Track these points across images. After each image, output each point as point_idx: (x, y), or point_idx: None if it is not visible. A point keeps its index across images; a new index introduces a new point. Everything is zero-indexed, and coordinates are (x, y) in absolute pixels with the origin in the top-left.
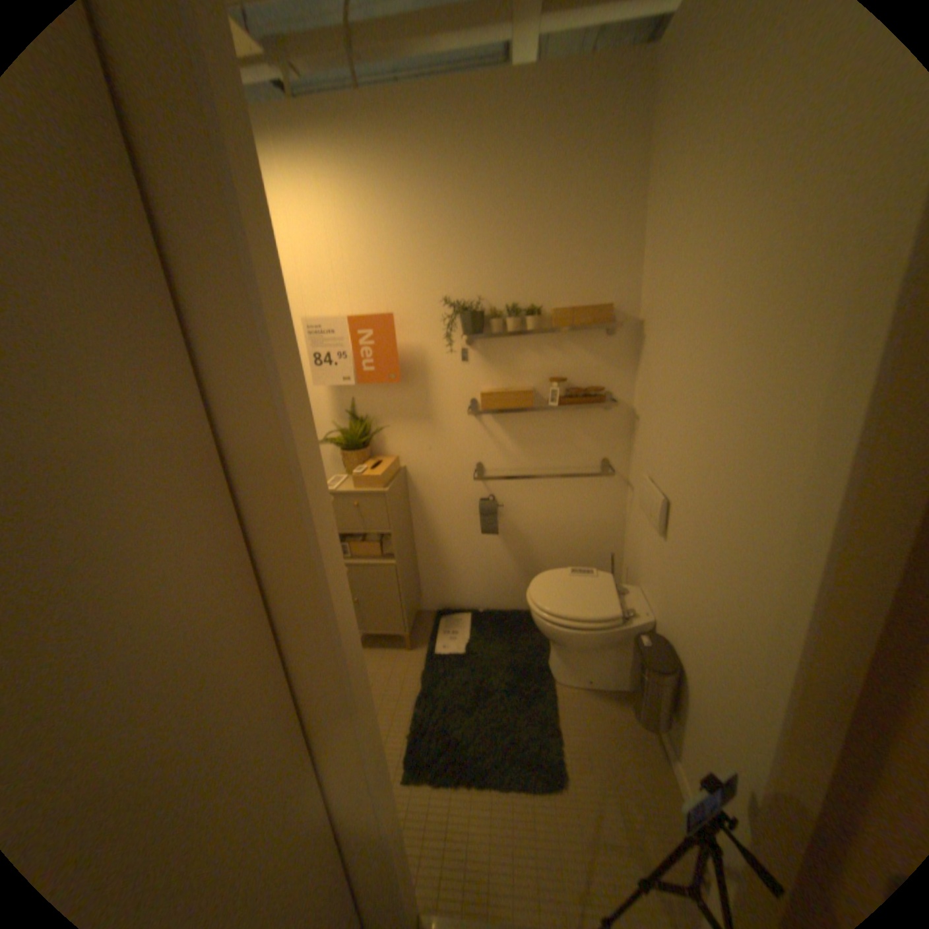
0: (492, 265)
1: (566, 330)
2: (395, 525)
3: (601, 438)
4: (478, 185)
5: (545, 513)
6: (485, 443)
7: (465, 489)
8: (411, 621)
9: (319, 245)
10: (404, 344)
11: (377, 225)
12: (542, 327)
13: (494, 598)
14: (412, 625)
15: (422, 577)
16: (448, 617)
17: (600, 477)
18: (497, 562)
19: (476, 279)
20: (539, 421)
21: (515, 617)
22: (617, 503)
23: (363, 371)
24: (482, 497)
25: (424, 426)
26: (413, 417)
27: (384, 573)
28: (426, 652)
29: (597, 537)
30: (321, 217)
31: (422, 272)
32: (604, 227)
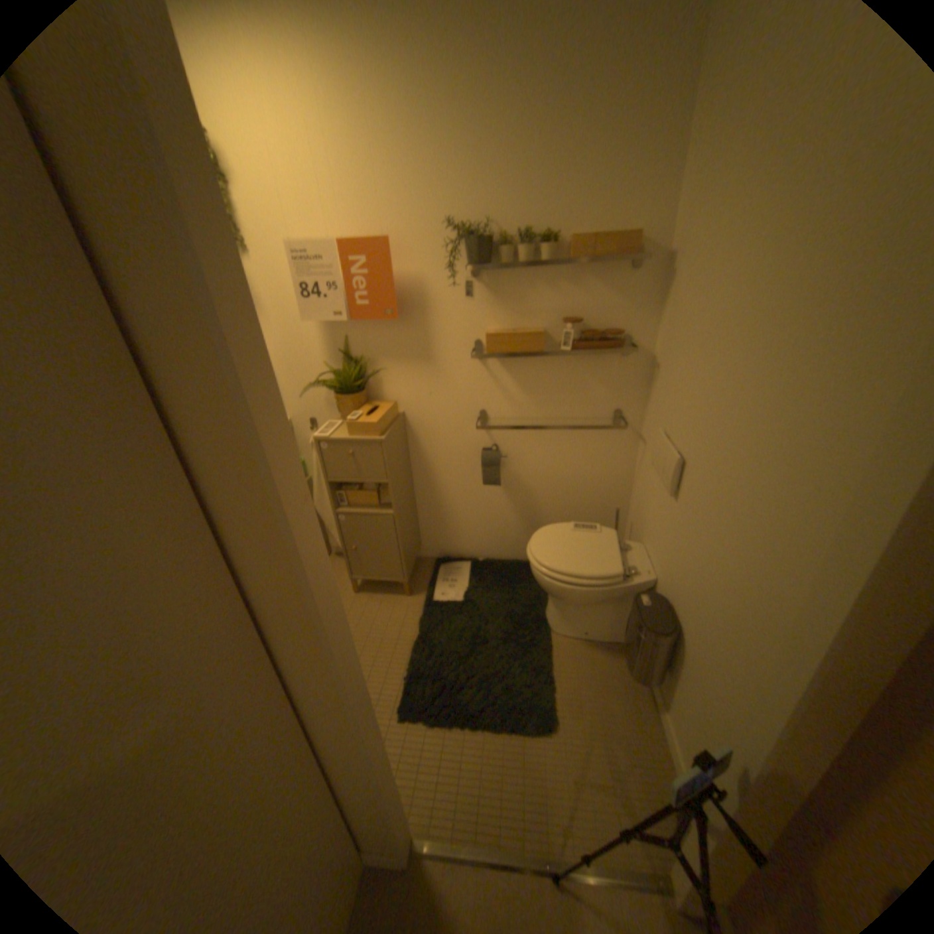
0: (504, 178)
1: (586, 261)
2: (393, 474)
3: (616, 387)
4: (490, 70)
5: (551, 465)
6: (490, 389)
7: (467, 438)
8: (410, 569)
9: (301, 148)
10: (402, 275)
11: (368, 123)
12: (559, 257)
13: (494, 548)
14: (411, 573)
15: (422, 525)
16: (448, 564)
17: (611, 429)
18: (498, 513)
19: (485, 196)
20: (550, 366)
21: (515, 567)
22: (627, 457)
23: (356, 306)
24: (485, 447)
25: (424, 369)
26: (412, 359)
27: (382, 523)
28: (425, 598)
29: (603, 491)
30: (301, 111)
31: (422, 186)
32: (640, 130)
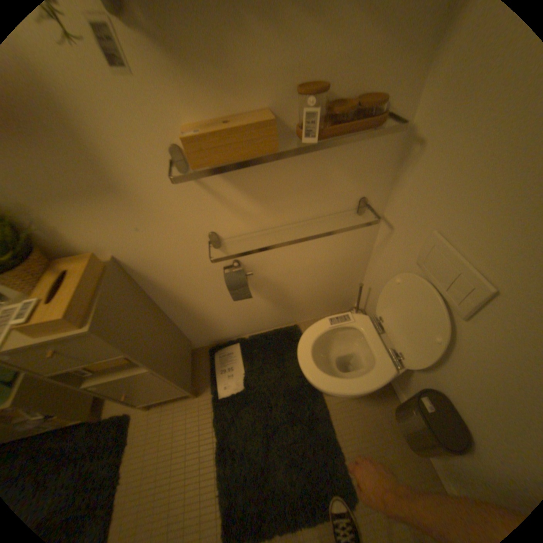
0: None
1: None
2: (125, 344)
3: (362, 171)
4: None
5: (295, 261)
6: (211, 205)
7: (202, 260)
8: (187, 380)
9: None
10: None
11: None
12: None
13: (255, 326)
14: (189, 381)
15: (185, 332)
16: (219, 351)
17: (354, 216)
18: (252, 306)
19: None
20: (282, 161)
21: (276, 337)
22: (367, 236)
23: None
24: (224, 263)
25: (107, 199)
26: (78, 189)
27: (138, 378)
28: (210, 395)
29: (344, 267)
30: None
31: None
32: None
